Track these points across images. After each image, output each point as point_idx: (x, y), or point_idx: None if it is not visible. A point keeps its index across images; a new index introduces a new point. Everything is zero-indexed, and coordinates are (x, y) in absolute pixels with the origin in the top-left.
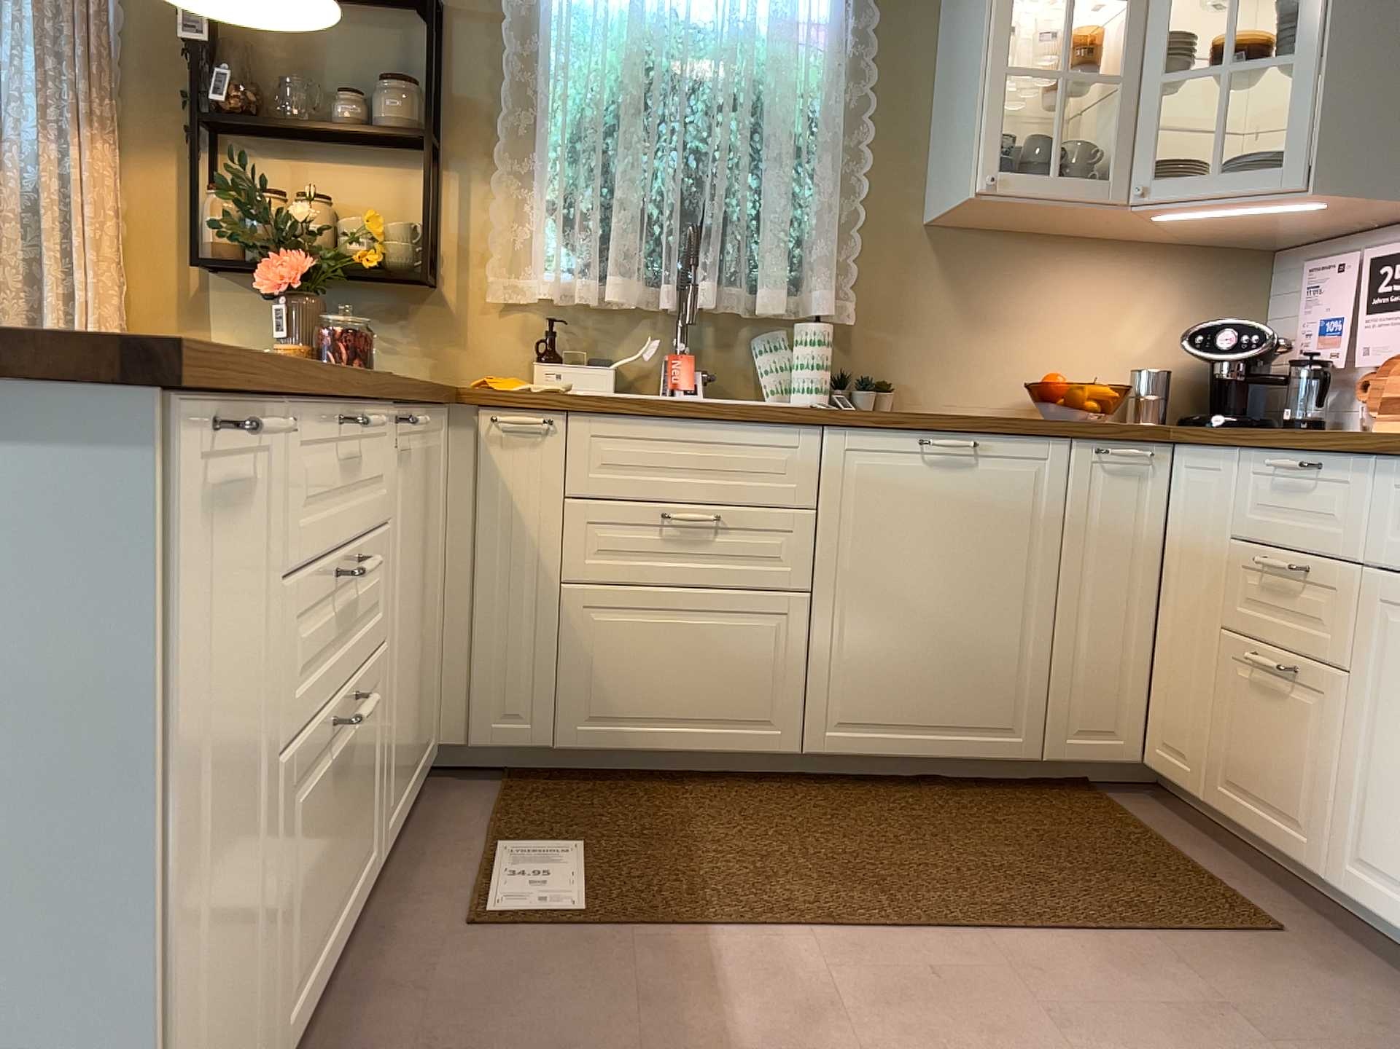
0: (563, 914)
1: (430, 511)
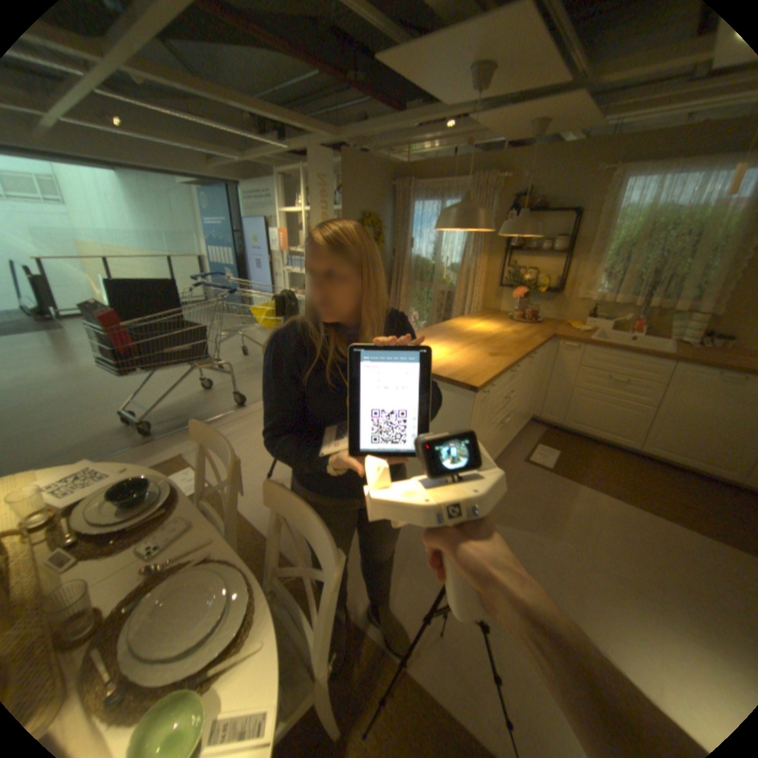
0: (547, 467)
1: (539, 367)
